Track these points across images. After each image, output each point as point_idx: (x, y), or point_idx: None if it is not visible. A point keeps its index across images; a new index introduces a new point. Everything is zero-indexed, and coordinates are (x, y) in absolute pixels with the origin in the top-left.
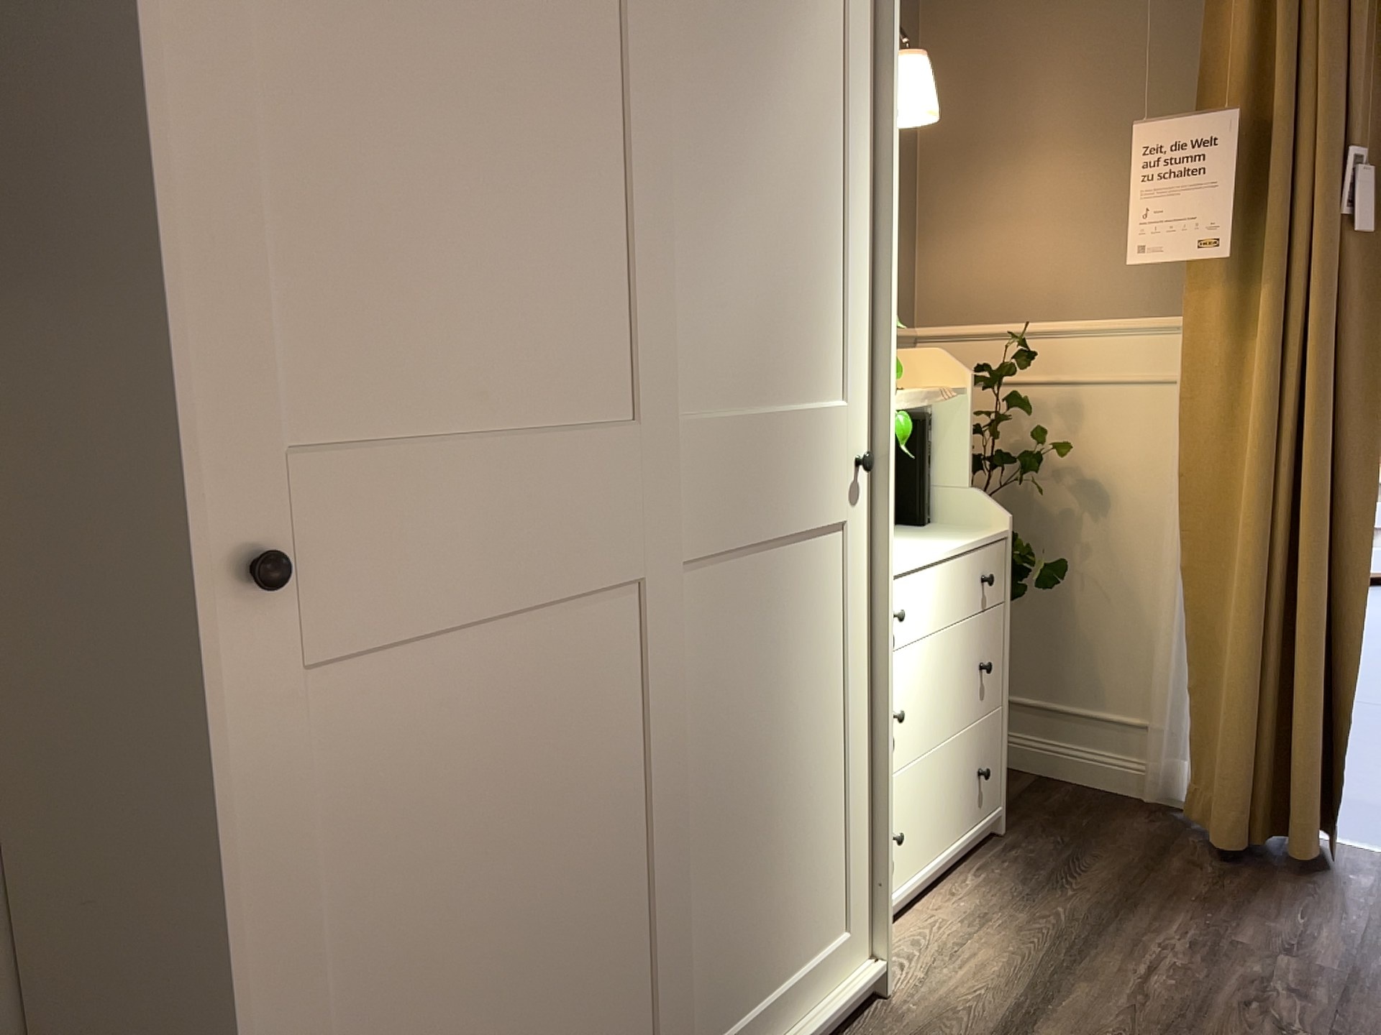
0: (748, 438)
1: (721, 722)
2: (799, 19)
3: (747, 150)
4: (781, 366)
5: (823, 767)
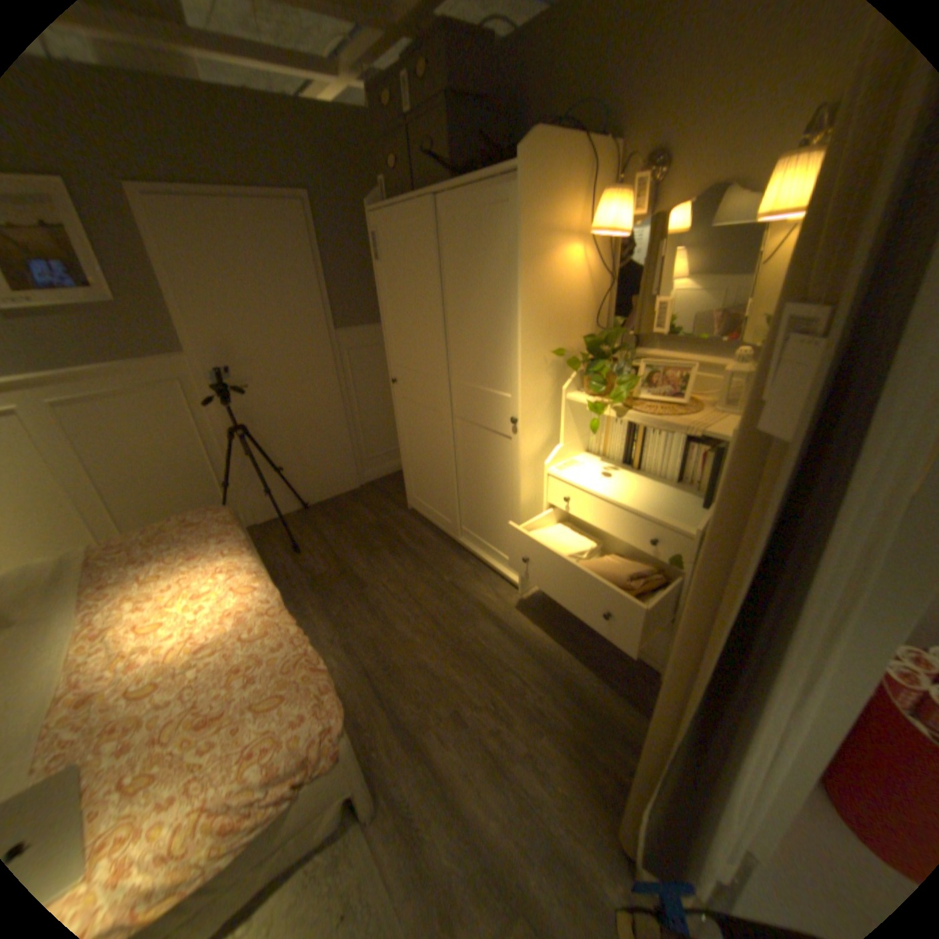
0: (471, 395)
1: (468, 463)
2: (487, 256)
3: (470, 309)
4: (483, 378)
5: (502, 506)
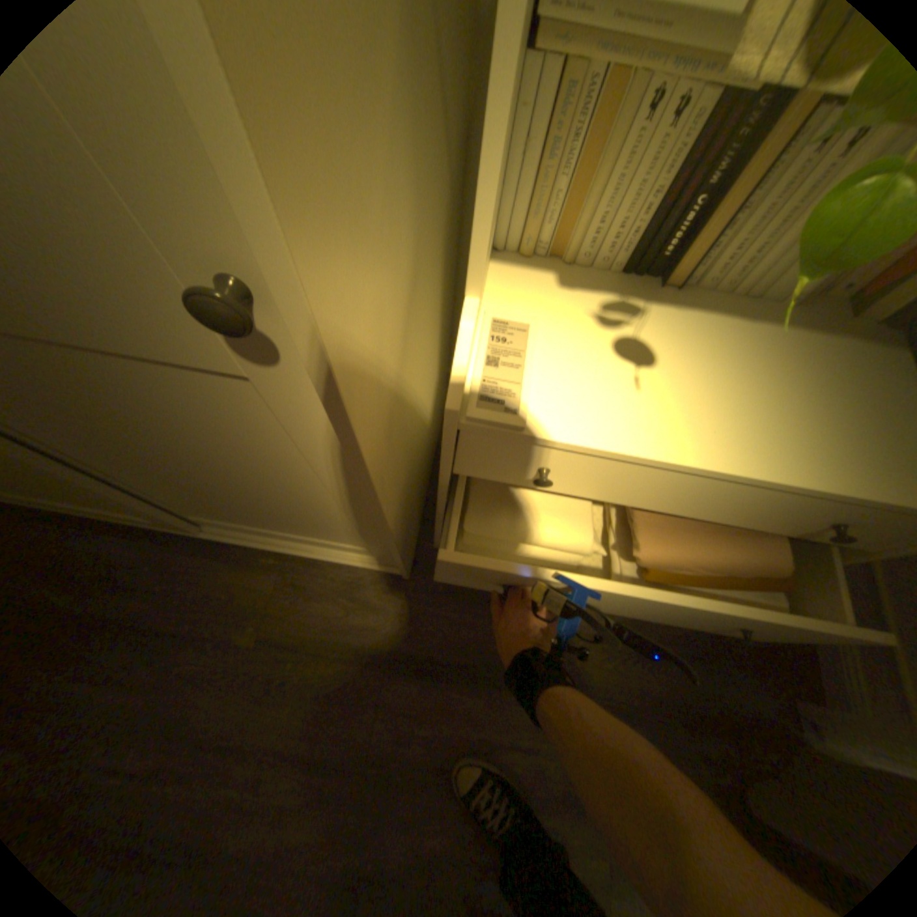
0: None
1: (67, 435)
2: None
3: None
4: None
5: (299, 505)
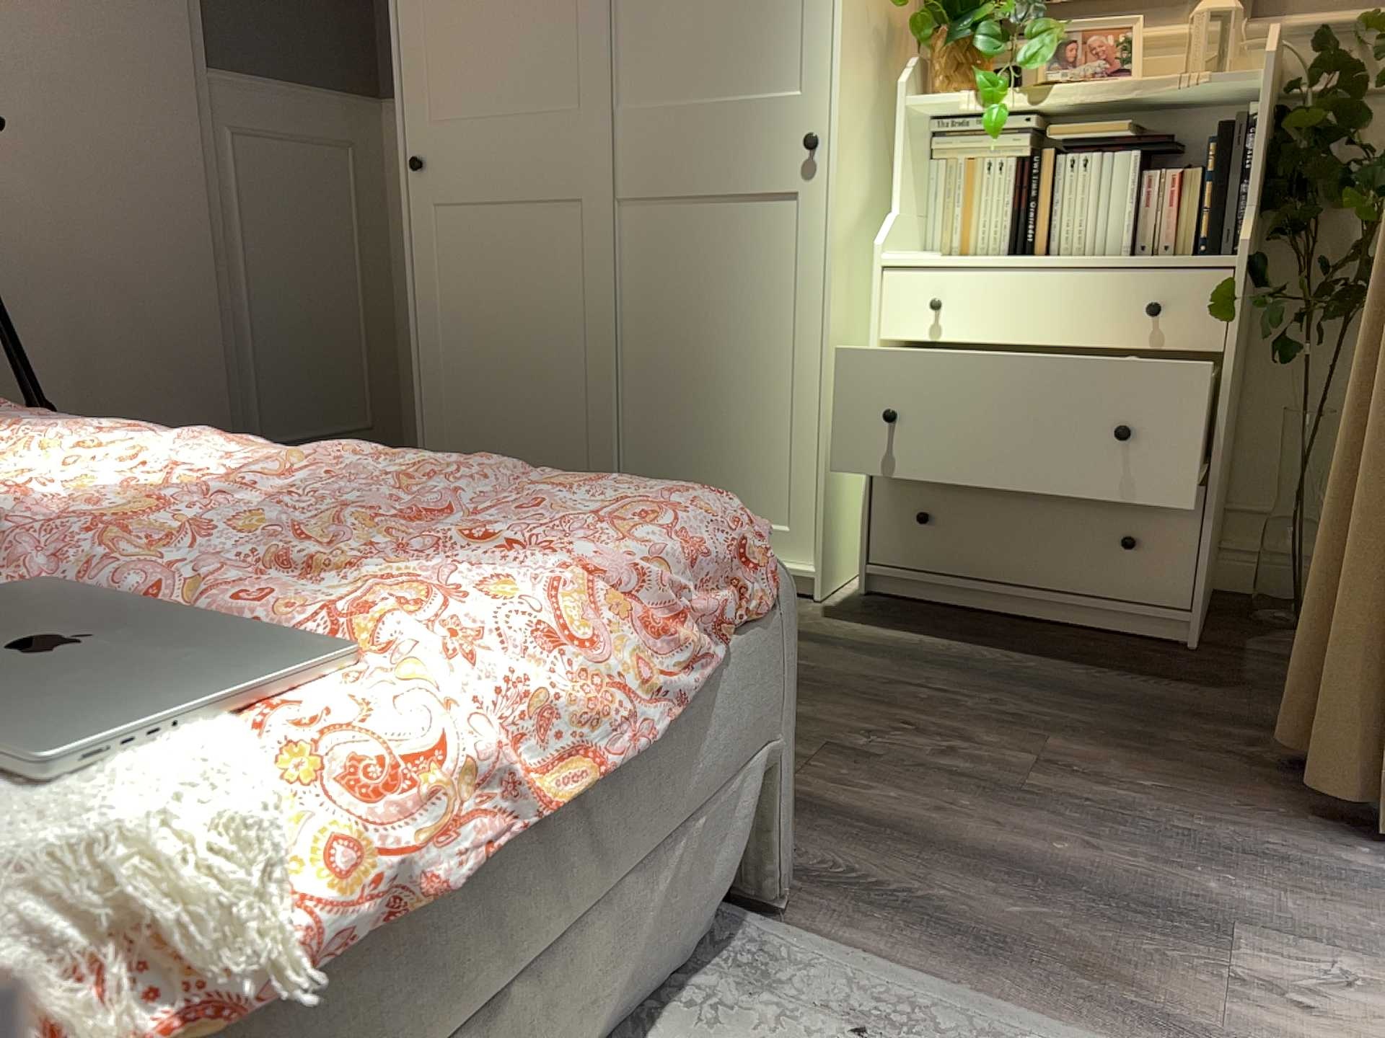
0: (686, 124)
1: (663, 310)
2: None
3: None
4: (724, 72)
5: (768, 383)
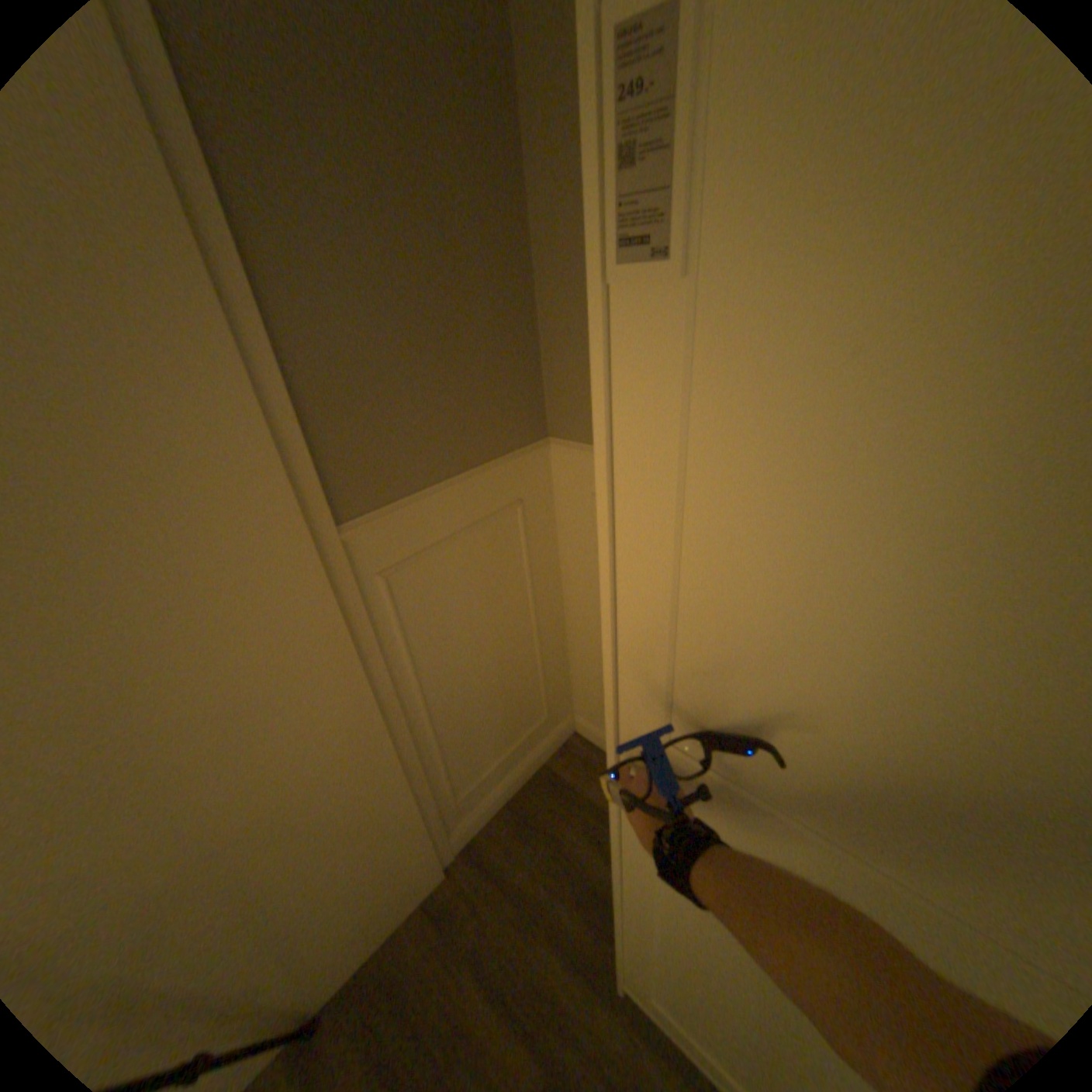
0: None
1: None
2: None
3: None
4: None
5: None
